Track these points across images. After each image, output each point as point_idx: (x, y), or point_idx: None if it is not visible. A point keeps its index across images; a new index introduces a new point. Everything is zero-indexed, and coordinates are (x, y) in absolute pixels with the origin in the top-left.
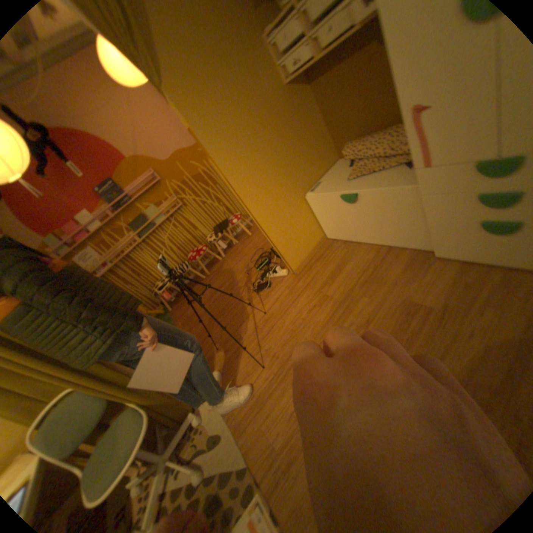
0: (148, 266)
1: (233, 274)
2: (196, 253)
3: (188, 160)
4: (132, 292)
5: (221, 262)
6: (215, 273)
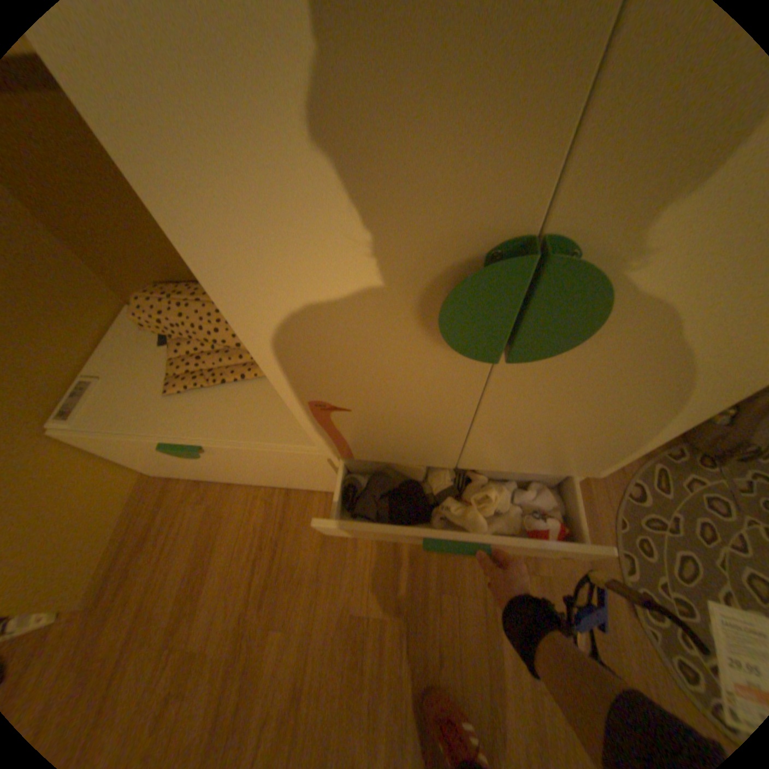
0: None
1: None
2: None
3: None
4: None
5: None
6: None
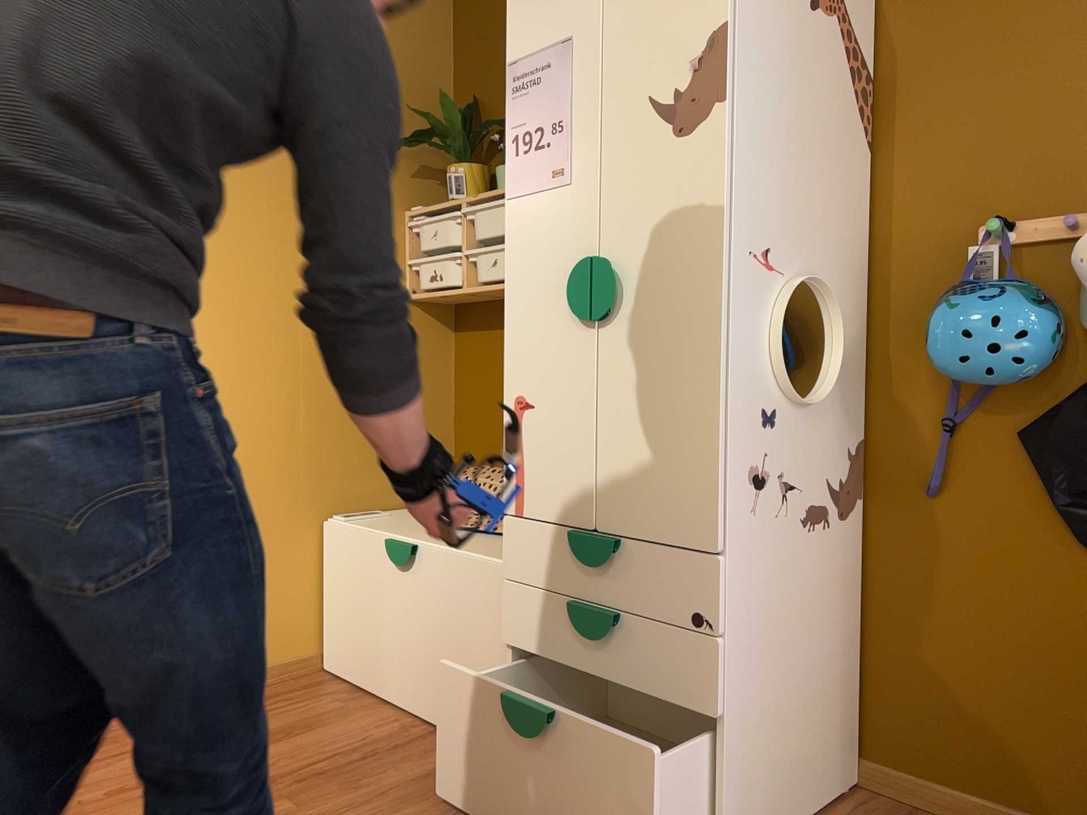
0: None
1: None
2: None
3: None
4: None
5: None
6: None
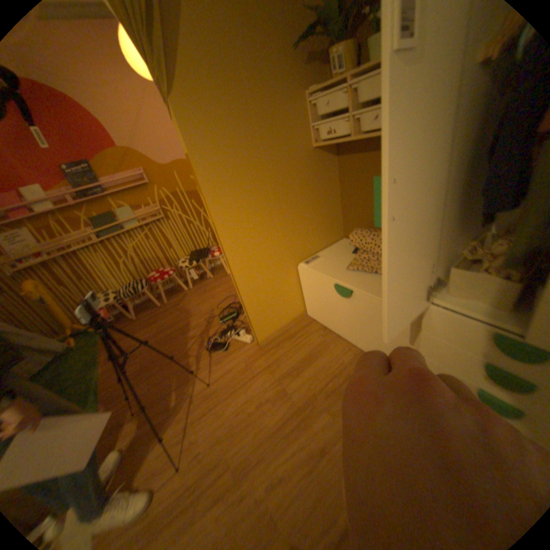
0: (95, 271)
1: (192, 314)
2: (159, 275)
3: (189, 173)
4: (63, 295)
5: (184, 293)
6: (173, 304)
